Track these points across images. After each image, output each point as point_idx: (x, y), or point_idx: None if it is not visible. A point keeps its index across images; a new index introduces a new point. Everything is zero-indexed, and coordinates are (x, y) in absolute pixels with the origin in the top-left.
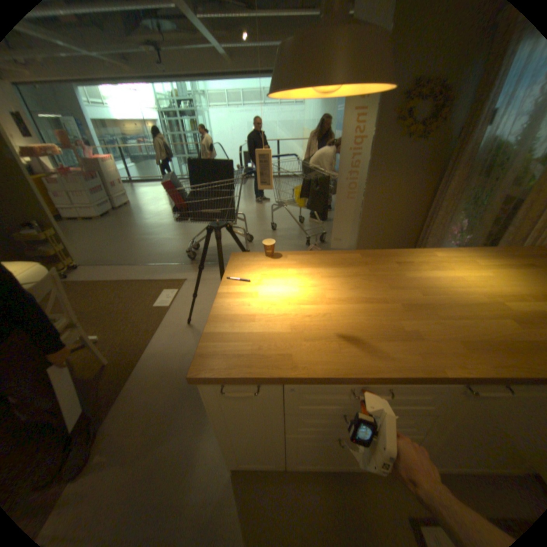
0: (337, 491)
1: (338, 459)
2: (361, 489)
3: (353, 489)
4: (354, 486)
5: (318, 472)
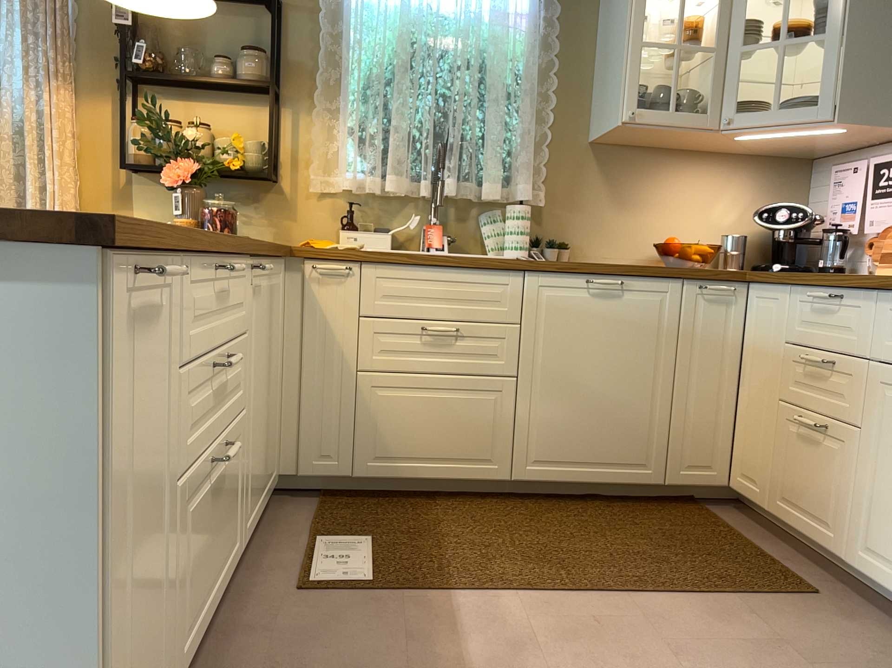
0: (225, 667)
1: (205, 549)
2: (234, 635)
3: (230, 645)
4: (226, 641)
5: (190, 650)
